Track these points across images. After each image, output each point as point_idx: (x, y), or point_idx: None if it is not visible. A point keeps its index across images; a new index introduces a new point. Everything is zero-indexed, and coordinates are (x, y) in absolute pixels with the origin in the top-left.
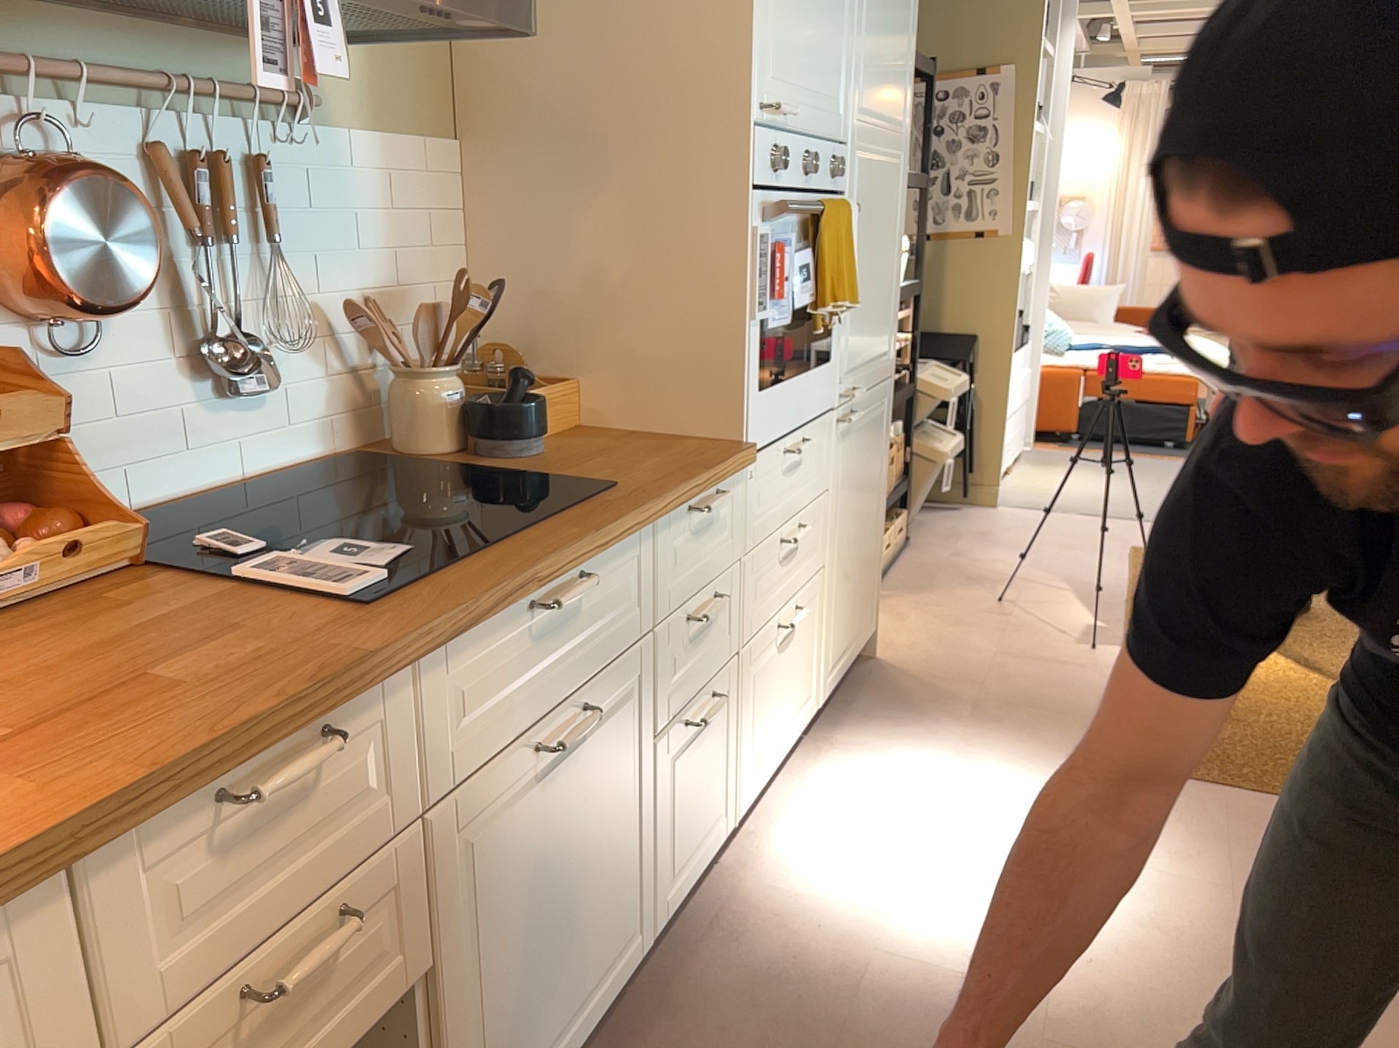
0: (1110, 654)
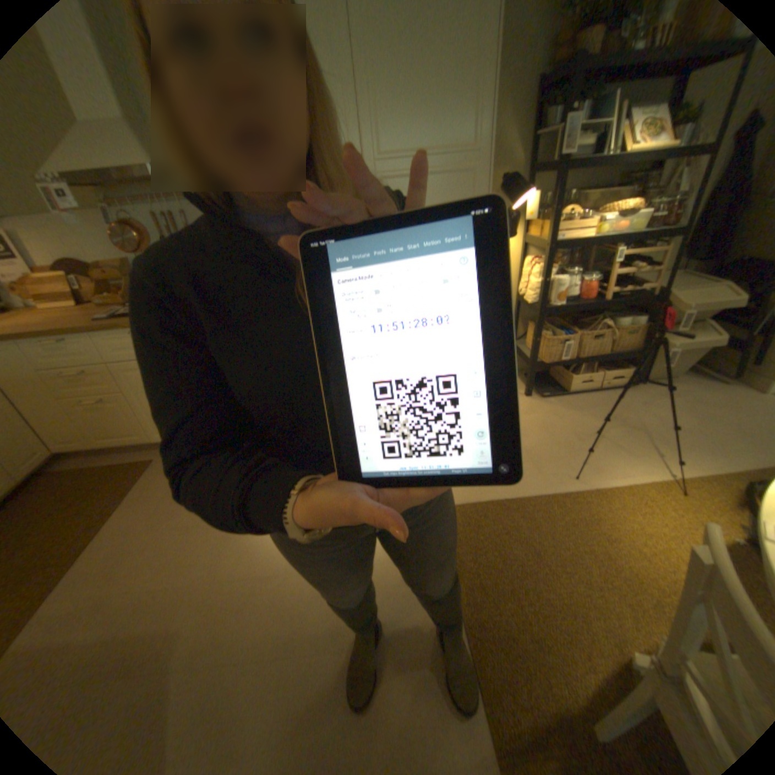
0: (578, 489)
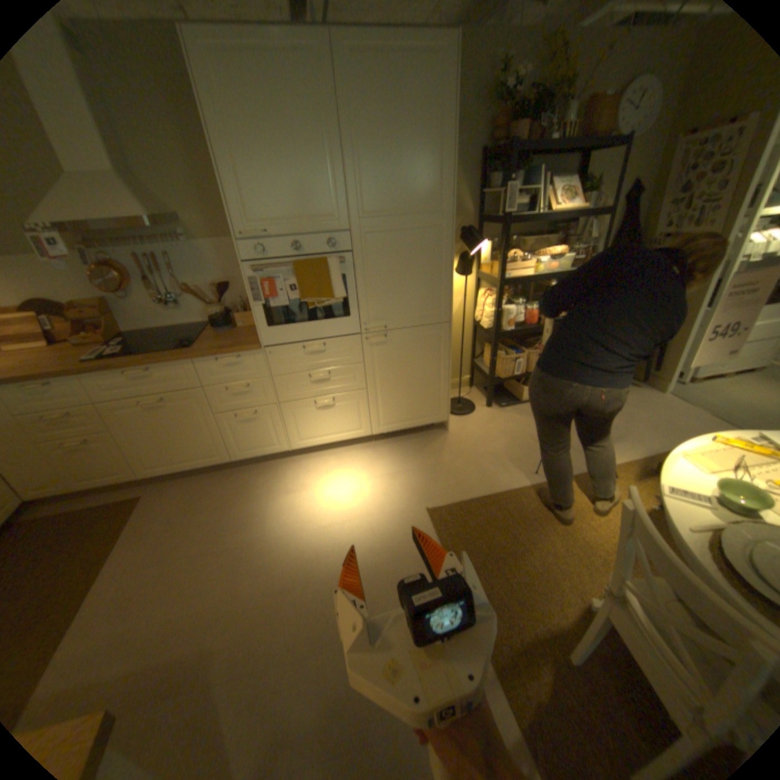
0: (537, 481)
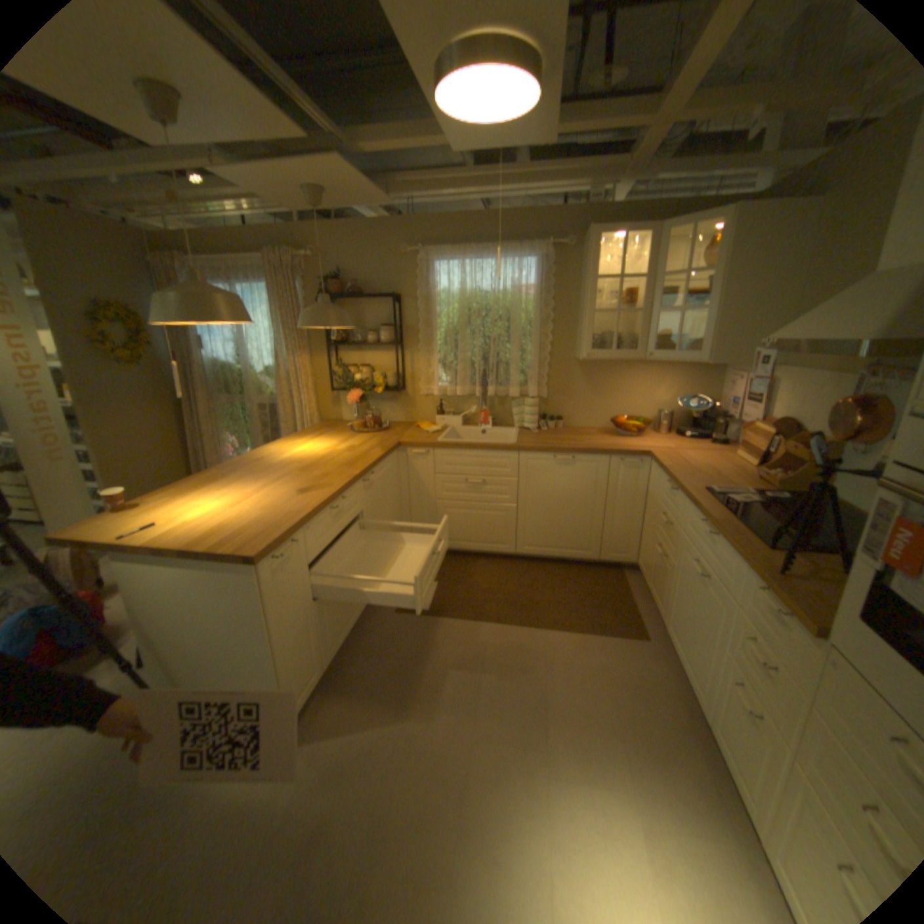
0: None
